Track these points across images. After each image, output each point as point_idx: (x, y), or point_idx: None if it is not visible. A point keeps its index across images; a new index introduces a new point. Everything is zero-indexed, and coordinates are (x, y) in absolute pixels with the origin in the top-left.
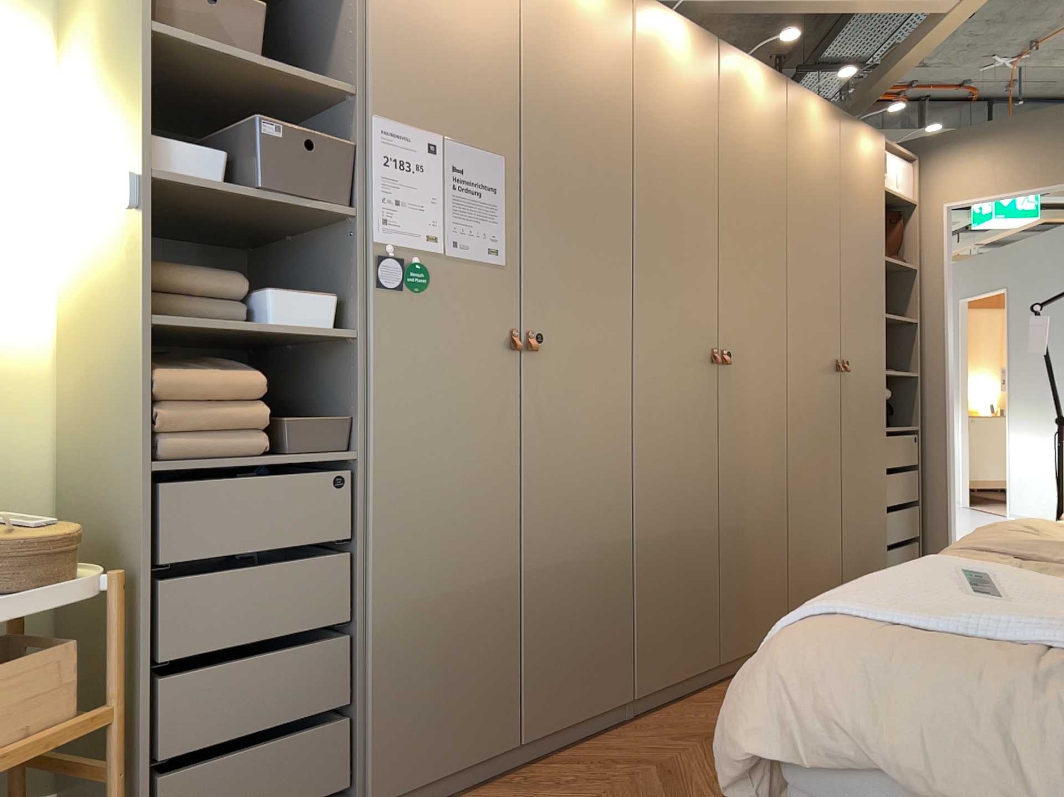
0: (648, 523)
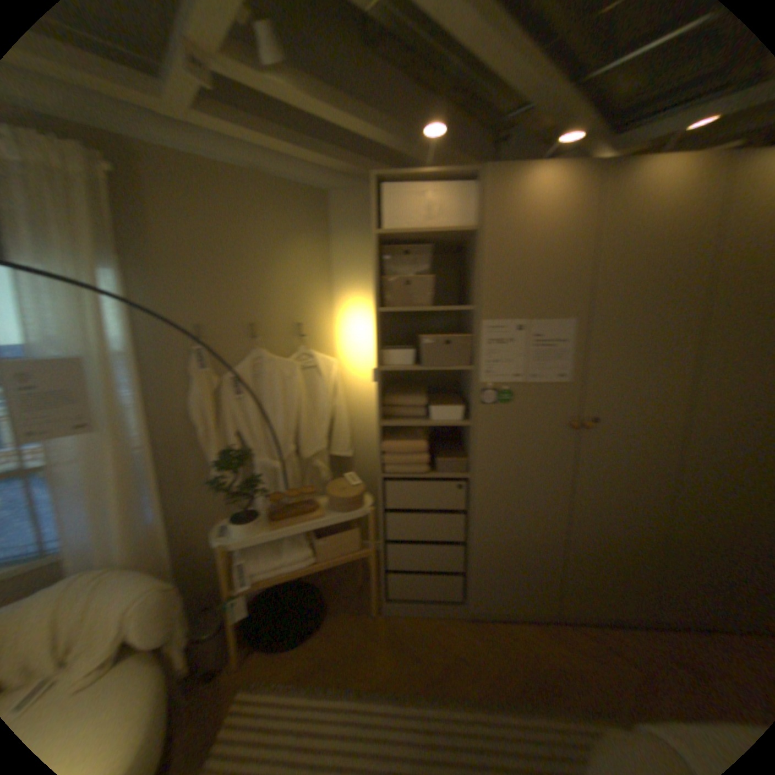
0: (686, 531)
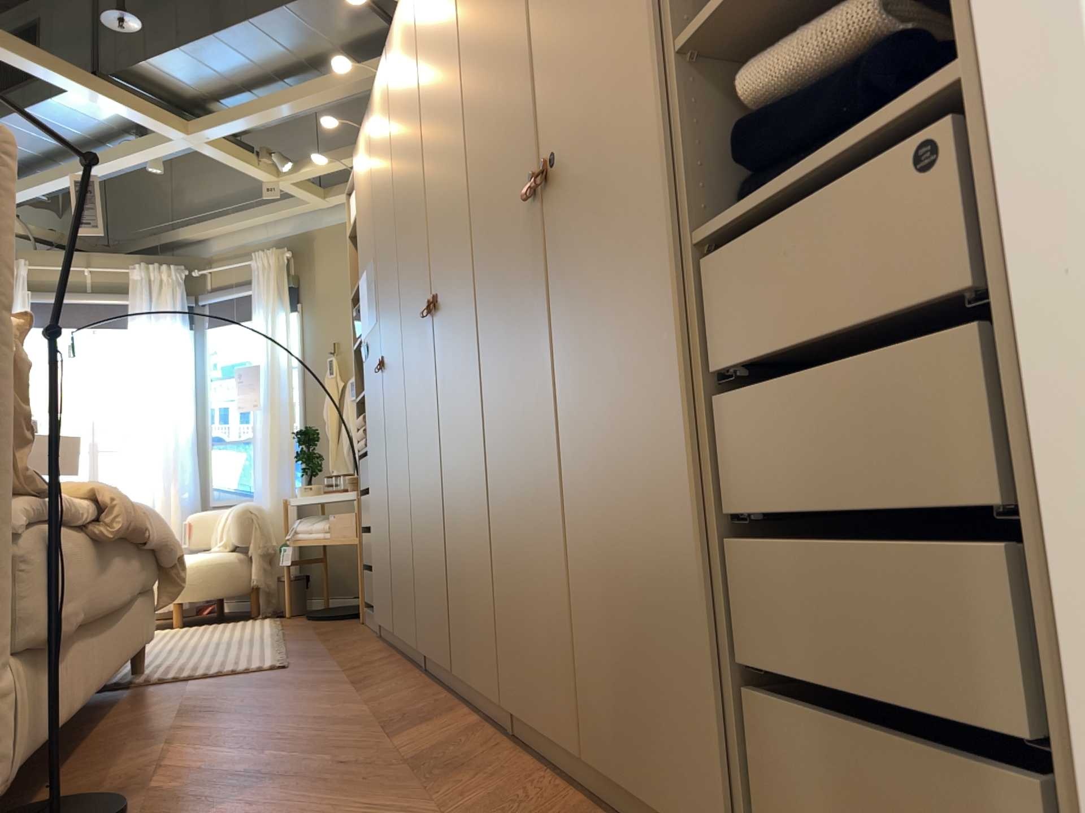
0: (417, 488)
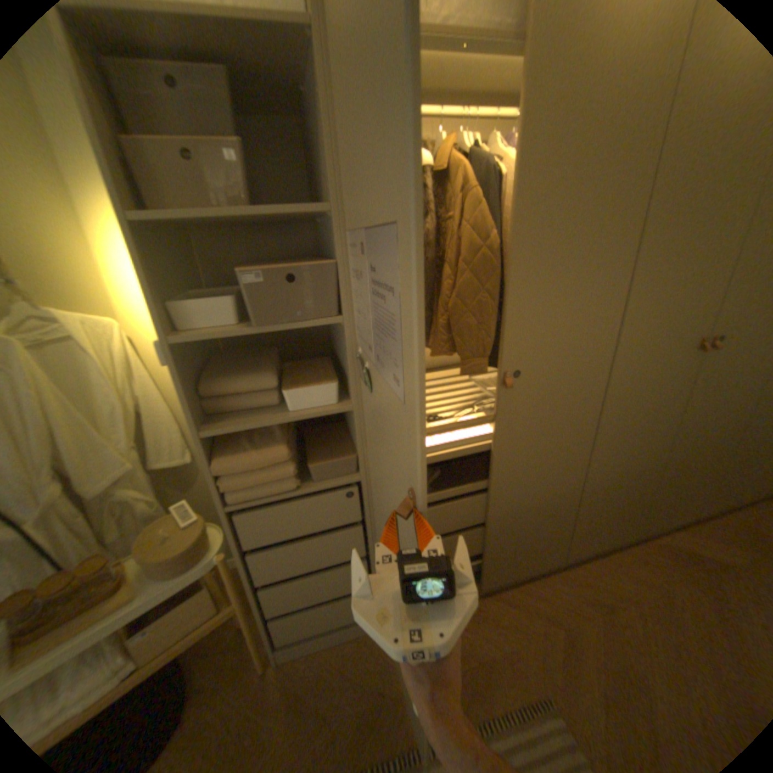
0: (598, 475)
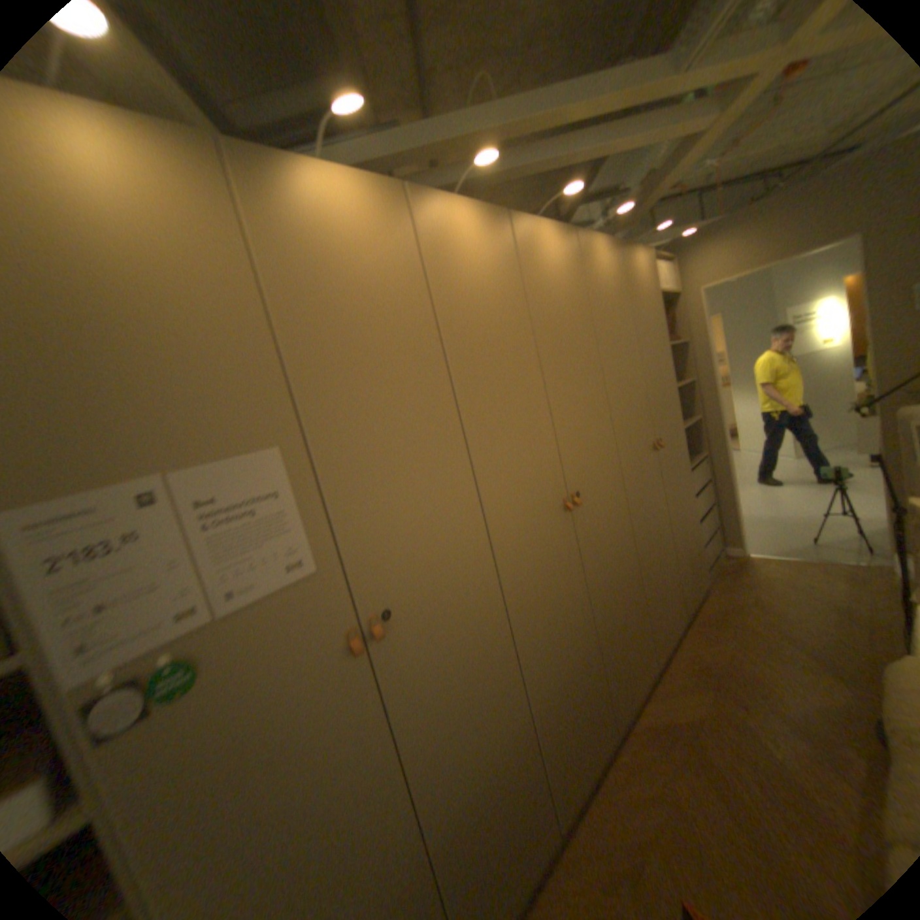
0: (540, 690)
